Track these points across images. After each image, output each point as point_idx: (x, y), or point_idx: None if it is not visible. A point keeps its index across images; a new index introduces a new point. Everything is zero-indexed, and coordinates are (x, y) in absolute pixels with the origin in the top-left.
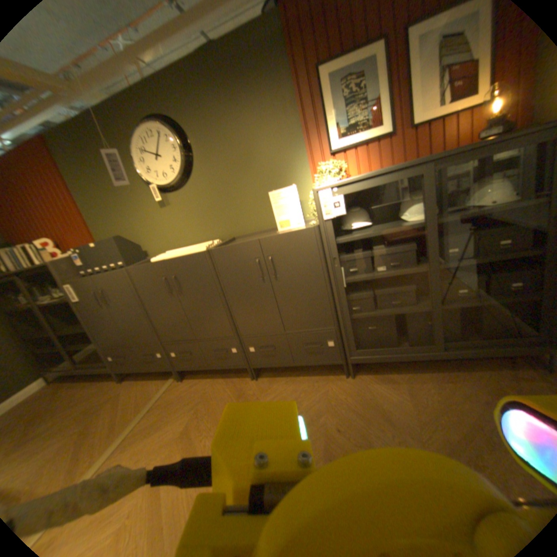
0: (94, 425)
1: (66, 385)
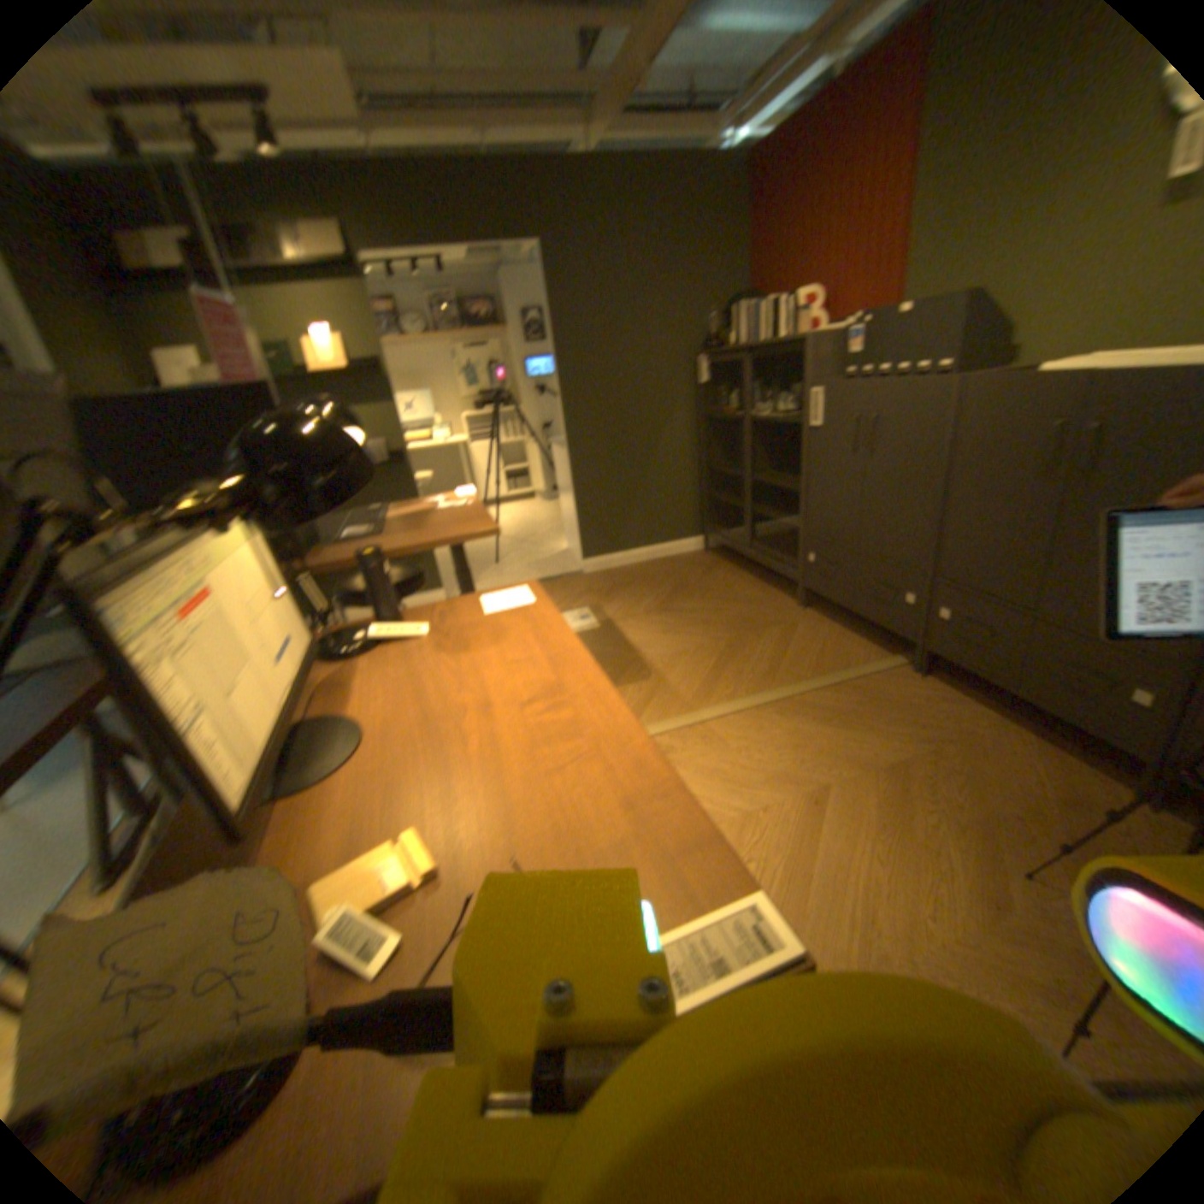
0: (748, 649)
1: (726, 567)
